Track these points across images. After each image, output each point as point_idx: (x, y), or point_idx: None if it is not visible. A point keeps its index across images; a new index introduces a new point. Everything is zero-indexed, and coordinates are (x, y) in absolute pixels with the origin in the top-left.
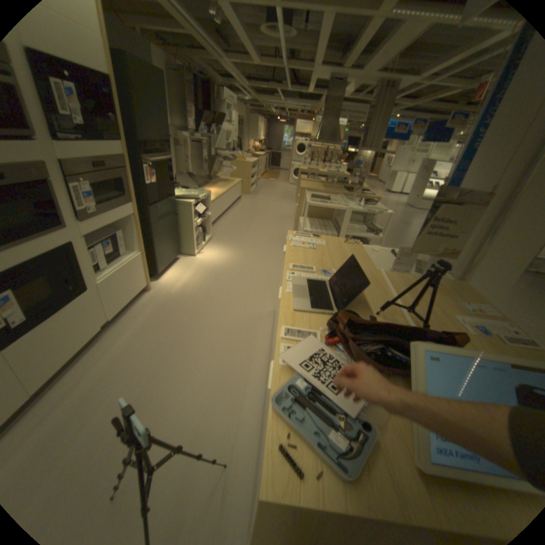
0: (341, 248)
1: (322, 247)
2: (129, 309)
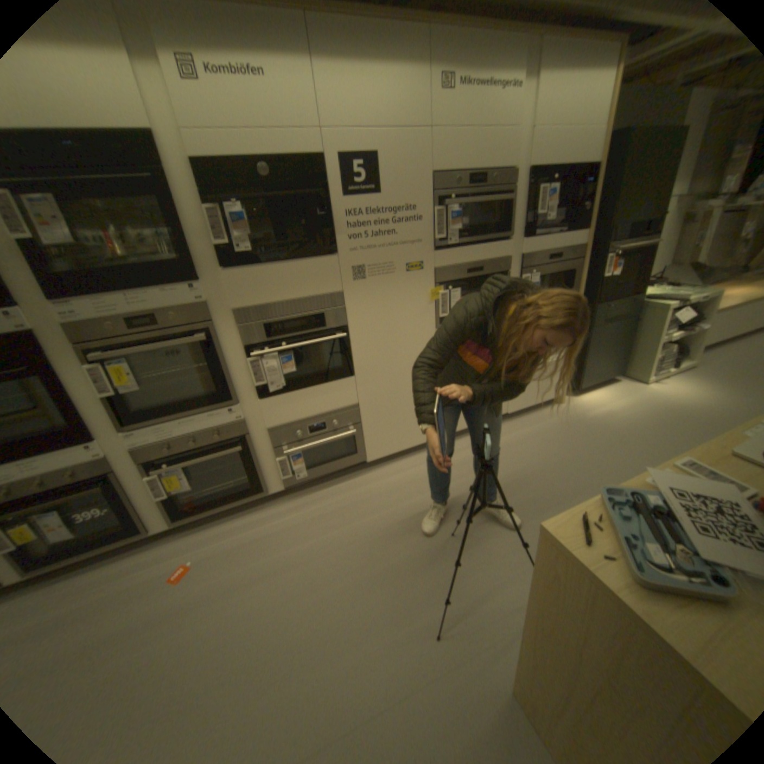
0: None
1: None
2: (532, 414)
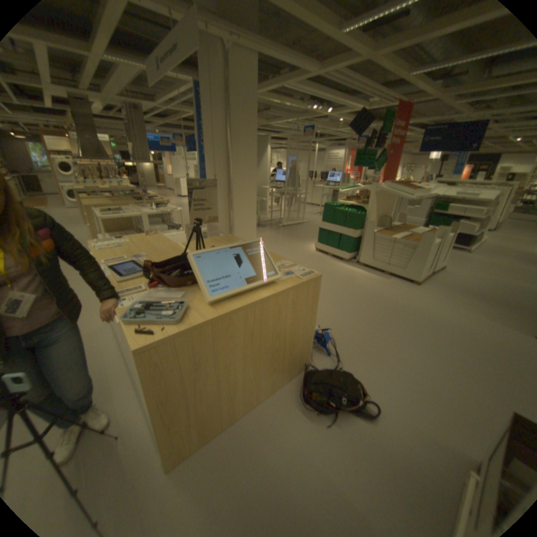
0: (145, 241)
1: (128, 244)
2: None
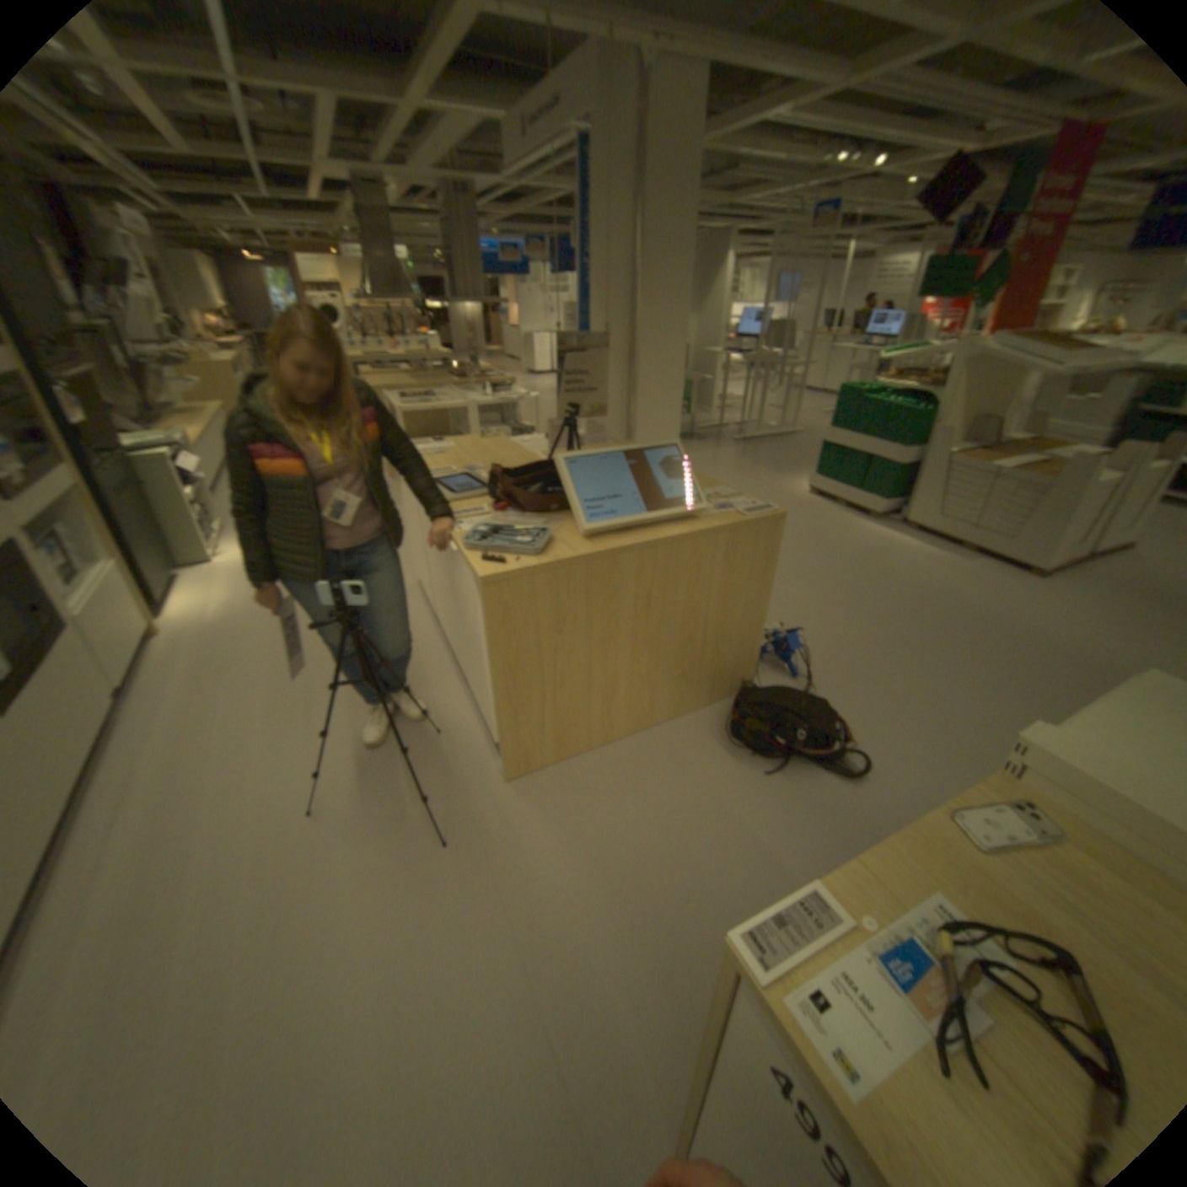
0: (481, 450)
1: (454, 454)
2: (139, 672)
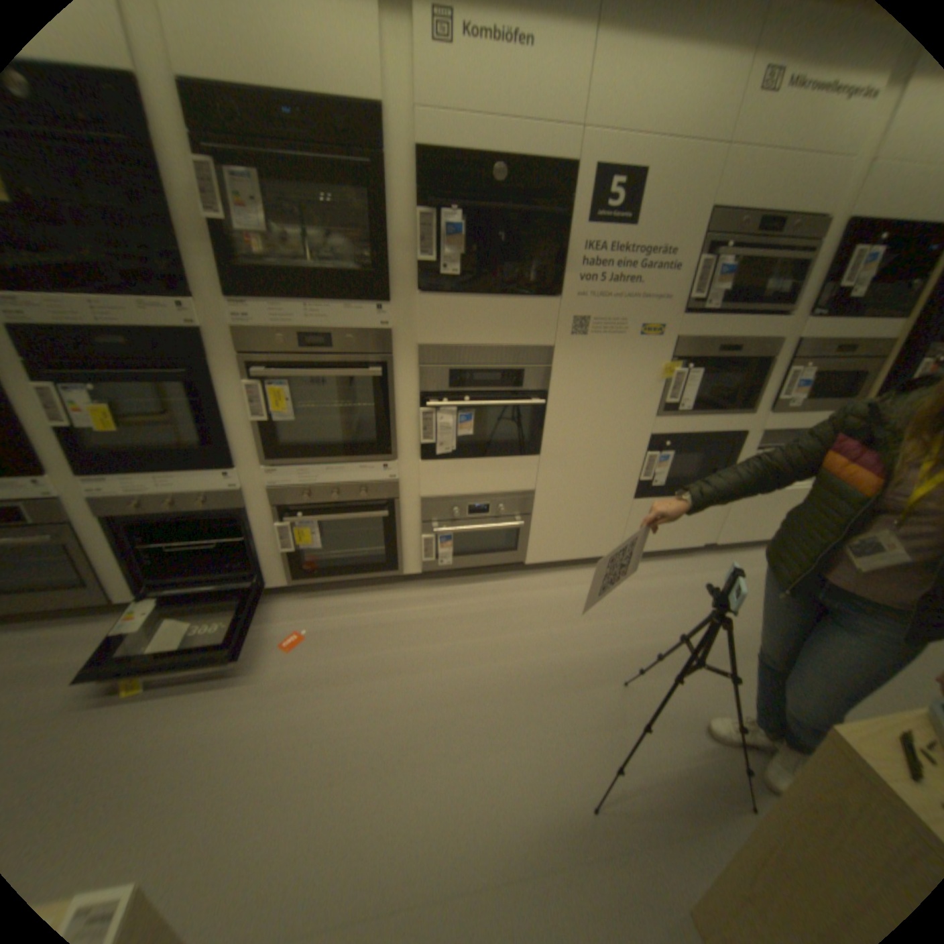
0: None
1: None
2: (748, 552)
